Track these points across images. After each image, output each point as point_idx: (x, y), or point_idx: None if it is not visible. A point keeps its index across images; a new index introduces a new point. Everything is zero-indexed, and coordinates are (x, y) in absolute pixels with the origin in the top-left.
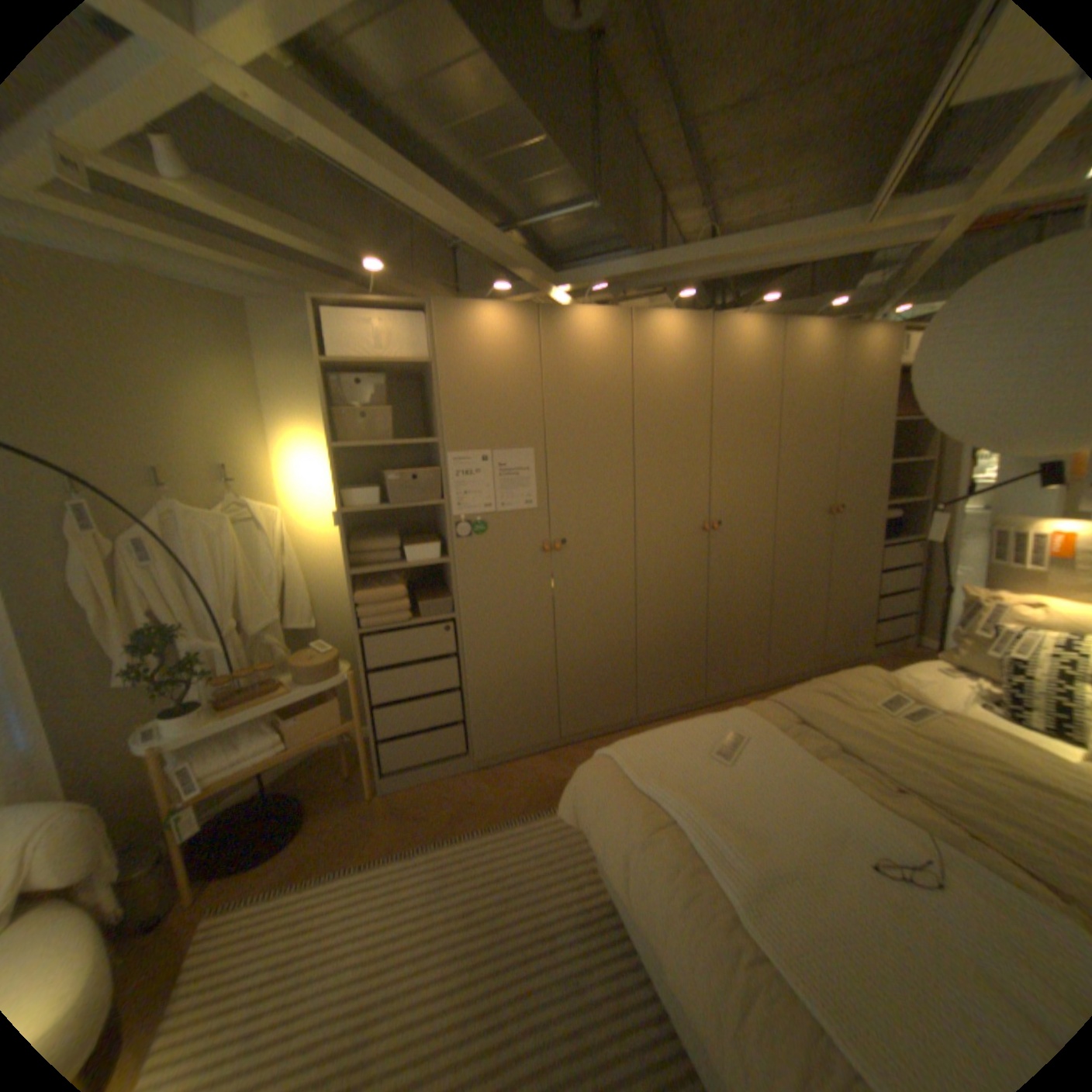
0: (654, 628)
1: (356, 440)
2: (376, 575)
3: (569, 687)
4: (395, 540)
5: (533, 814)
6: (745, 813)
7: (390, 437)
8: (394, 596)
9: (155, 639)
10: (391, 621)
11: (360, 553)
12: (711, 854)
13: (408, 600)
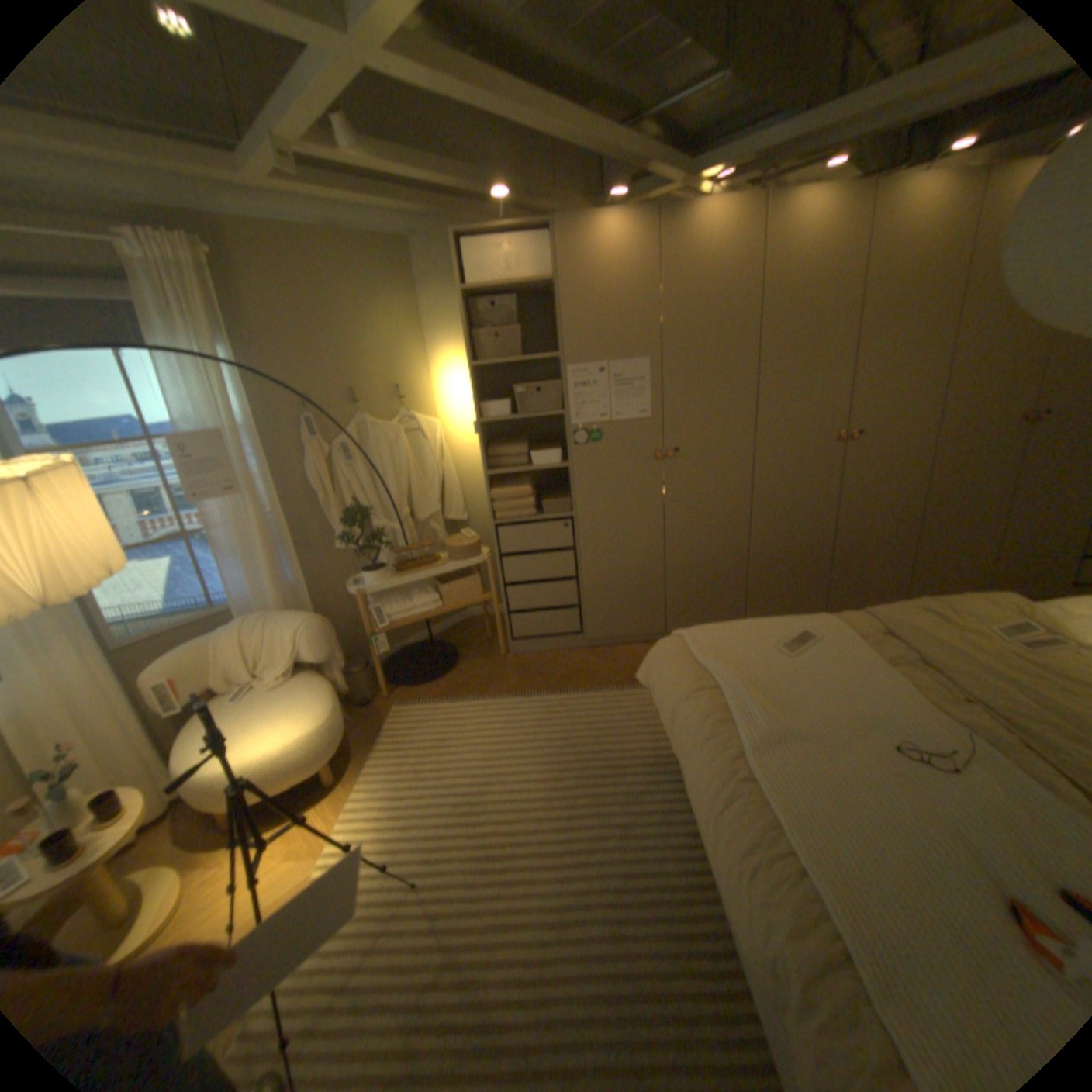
0: (770, 541)
1: (491, 358)
2: (510, 476)
3: (676, 588)
4: (526, 447)
5: (629, 685)
6: (789, 692)
7: (519, 354)
8: (521, 494)
9: (357, 515)
10: (519, 515)
11: (496, 457)
12: (740, 711)
13: (535, 499)
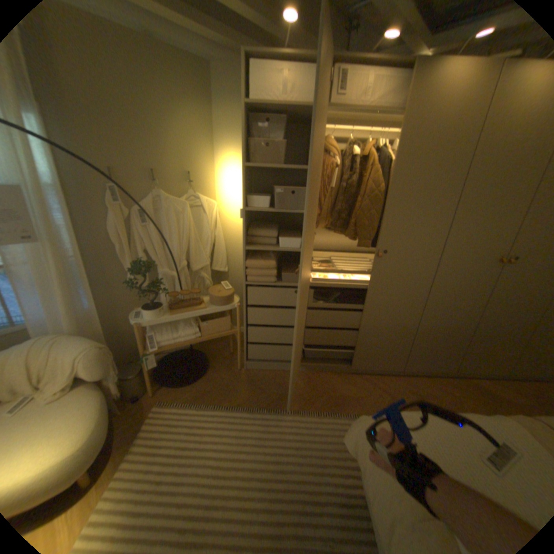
0: (434, 322)
1: (260, 162)
2: (261, 250)
3: (364, 343)
4: (275, 231)
5: (325, 412)
6: None
7: (282, 162)
8: (268, 266)
9: (143, 266)
10: (264, 280)
11: (253, 236)
12: None
13: (276, 269)
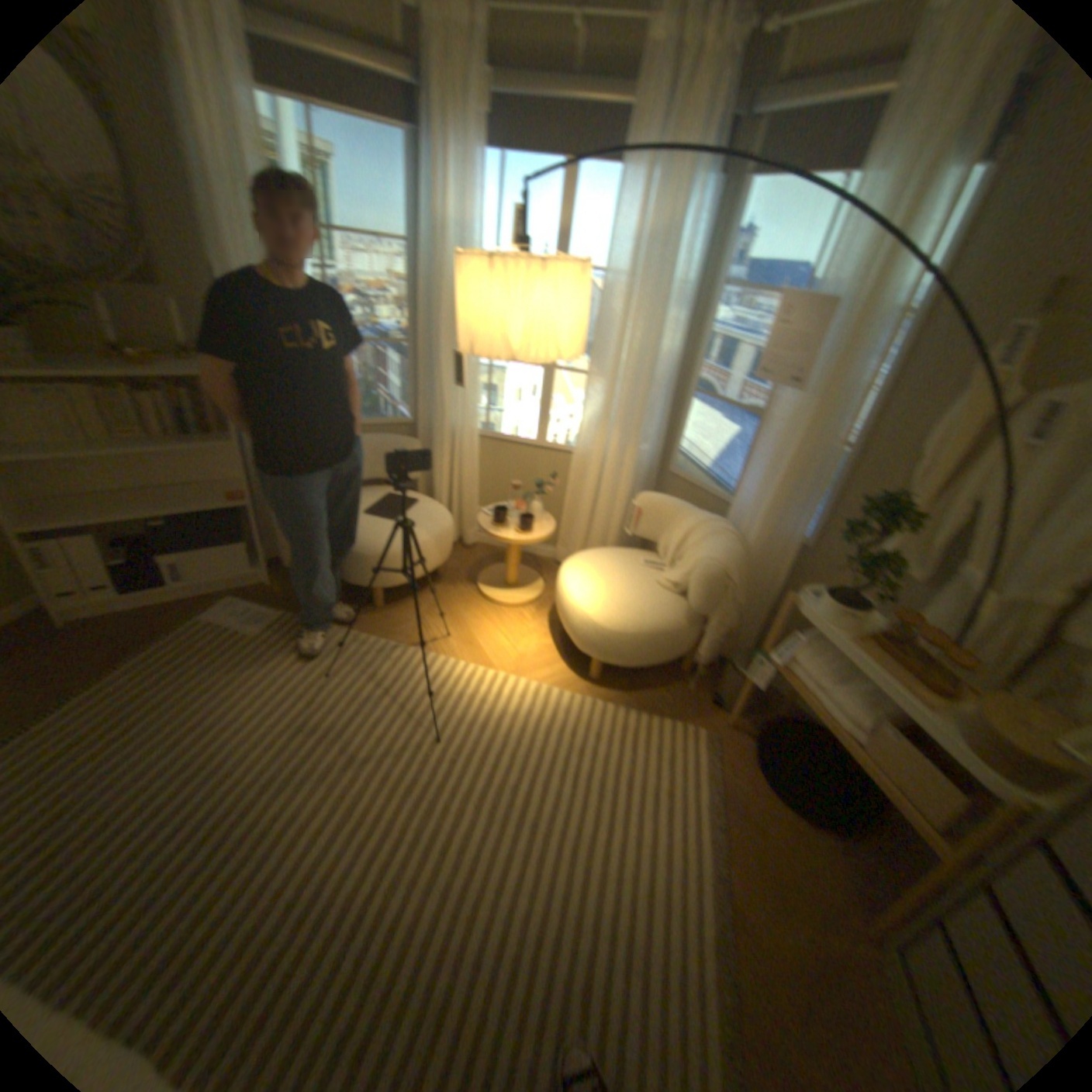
0: None
1: None
2: None
3: None
4: None
5: None
6: None
7: None
8: None
9: (907, 516)
10: None
11: None
12: None
13: None
